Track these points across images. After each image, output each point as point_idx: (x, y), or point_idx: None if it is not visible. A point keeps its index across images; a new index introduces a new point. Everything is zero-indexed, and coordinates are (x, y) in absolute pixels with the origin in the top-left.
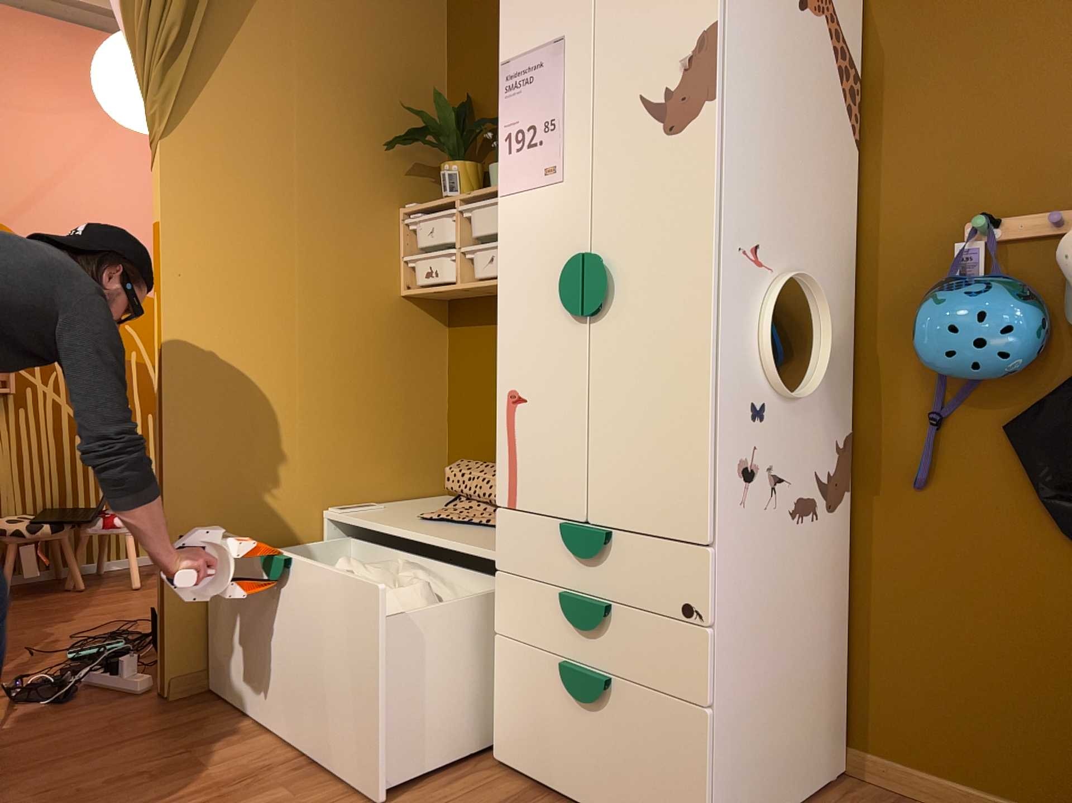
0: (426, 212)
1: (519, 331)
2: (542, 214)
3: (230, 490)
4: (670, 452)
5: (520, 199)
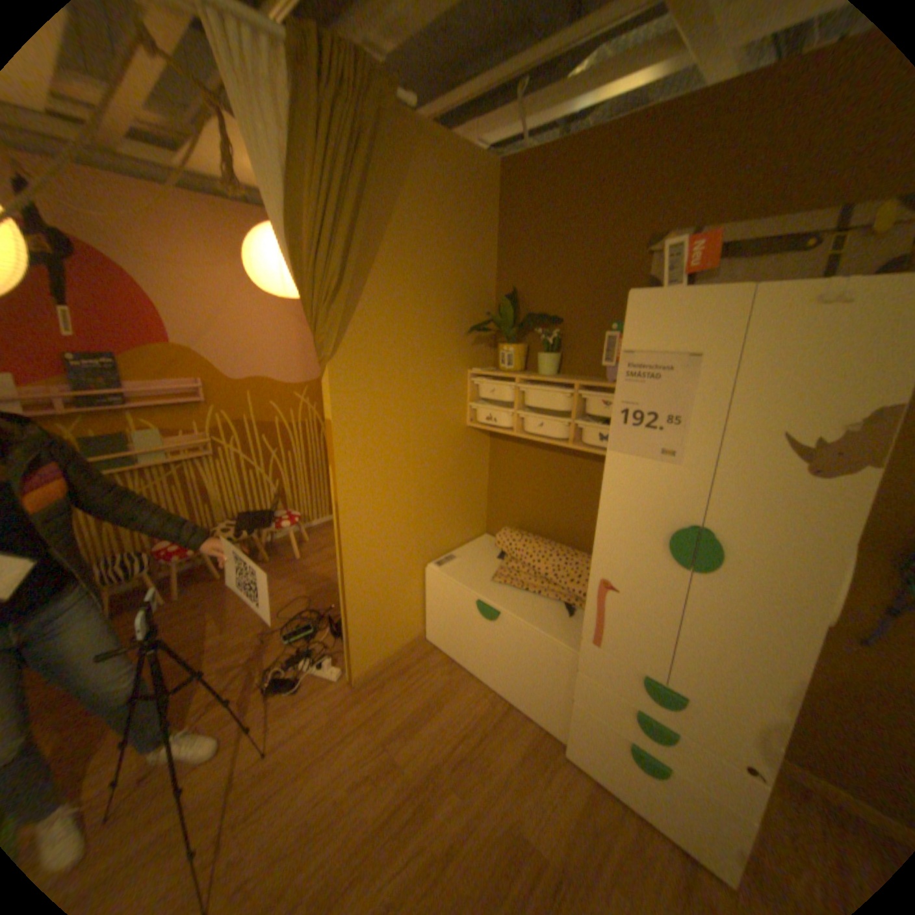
0: (491, 379)
1: (618, 547)
2: (654, 480)
3: (380, 571)
4: (759, 683)
5: (631, 460)
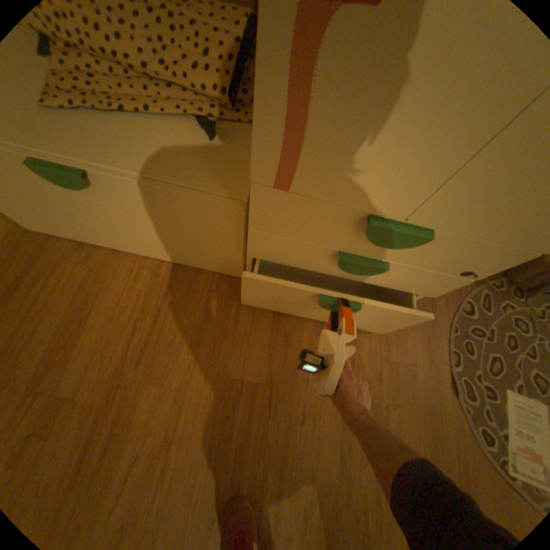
0: None
1: None
2: None
3: None
4: None
5: None
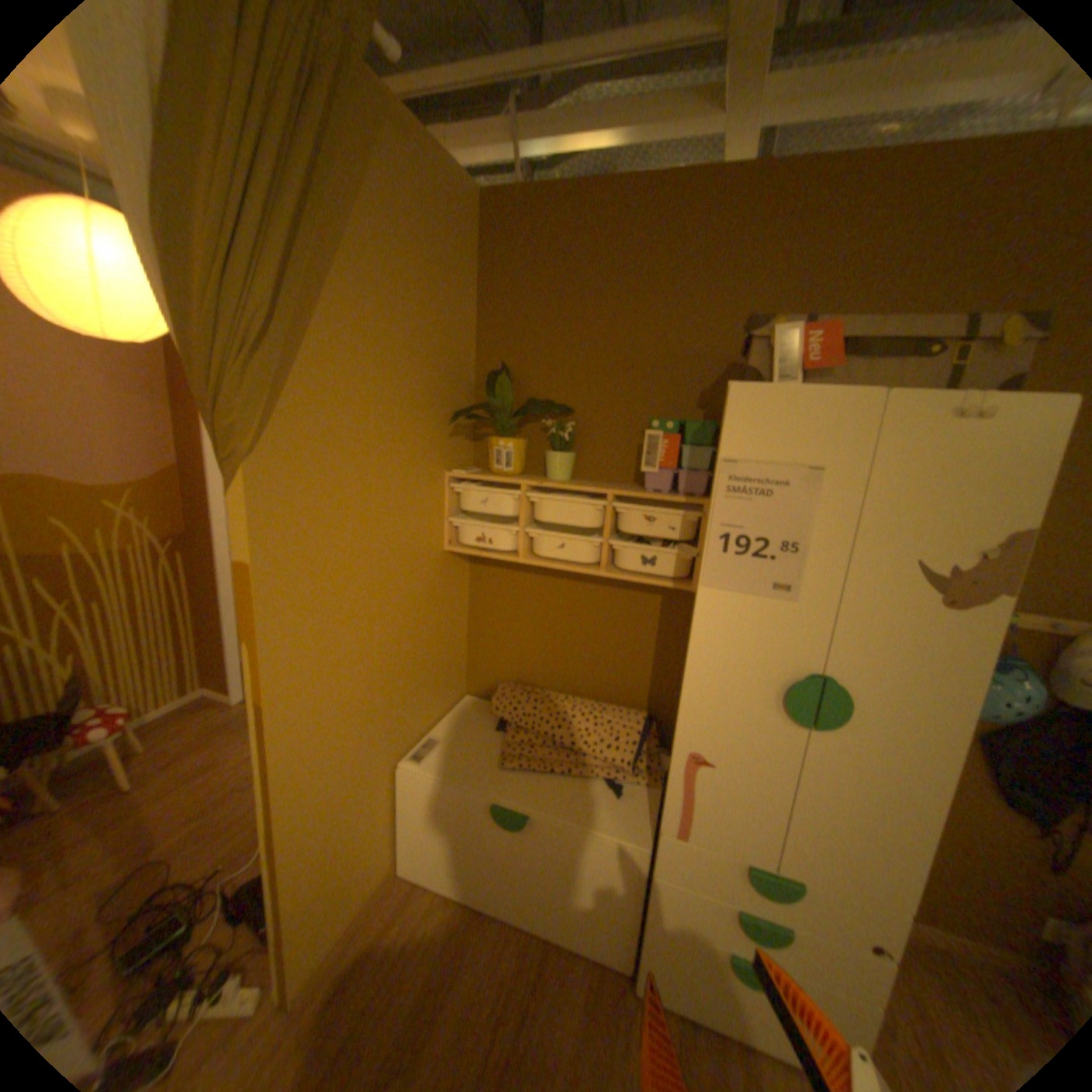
0: (484, 486)
1: (714, 710)
2: (762, 622)
3: (331, 799)
4: (887, 849)
5: (733, 599)
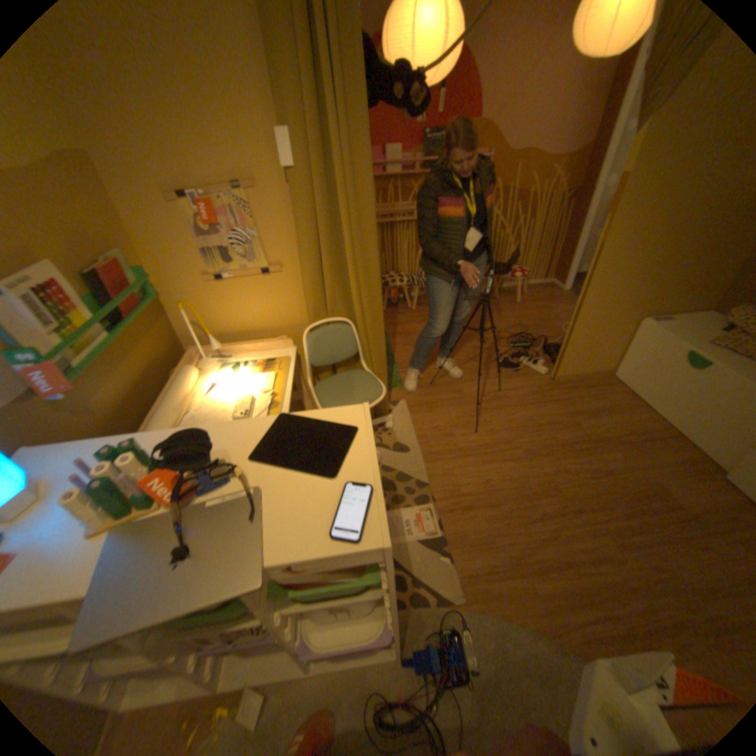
0: None
1: None
2: None
3: (607, 309)
4: None
5: None
